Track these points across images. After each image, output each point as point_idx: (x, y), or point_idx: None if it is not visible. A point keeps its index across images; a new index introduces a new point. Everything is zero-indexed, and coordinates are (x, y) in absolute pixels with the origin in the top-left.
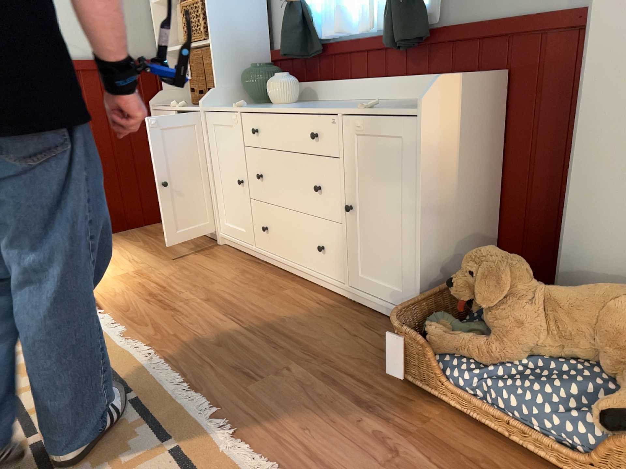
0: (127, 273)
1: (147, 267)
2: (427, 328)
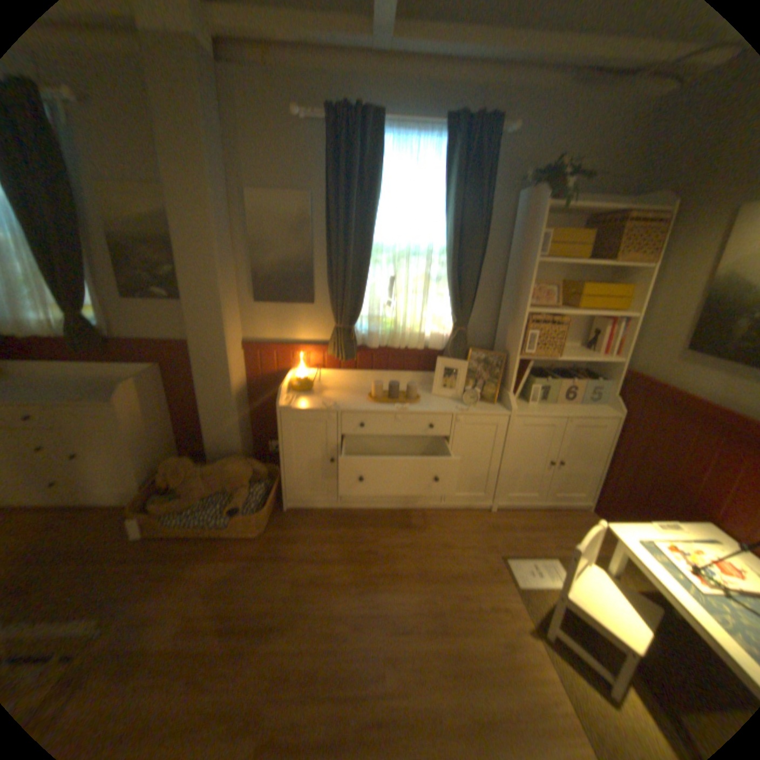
0: None
1: None
2: (147, 511)
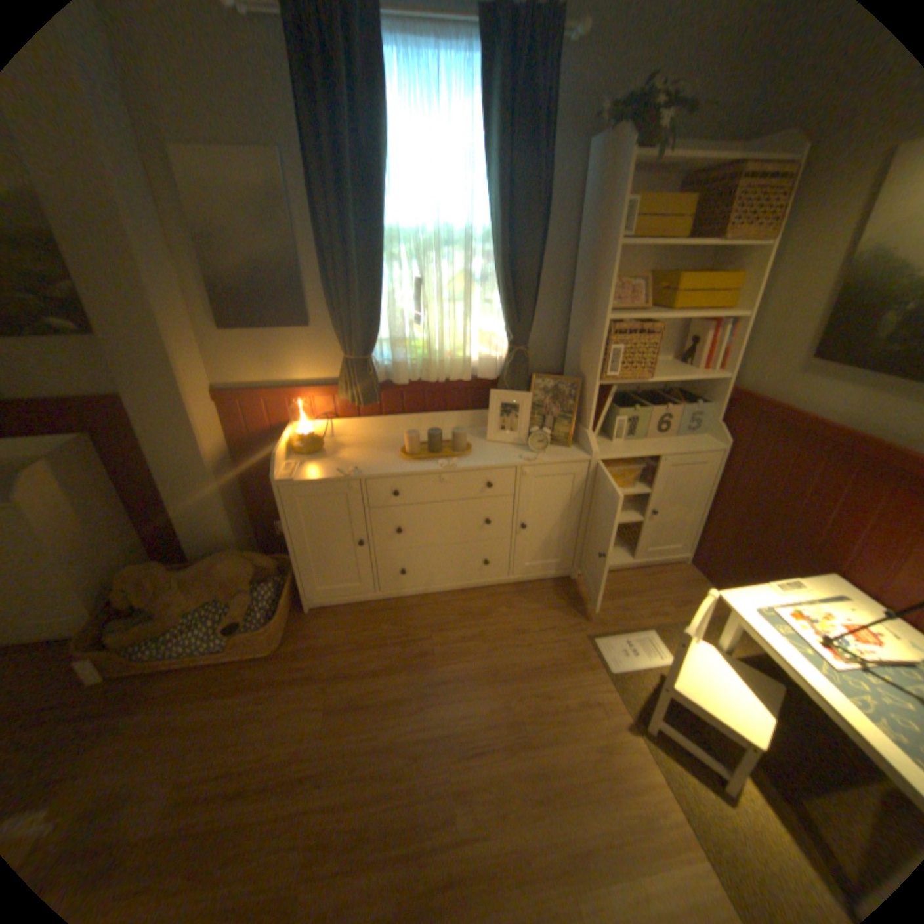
0: None
1: None
2: (105, 642)
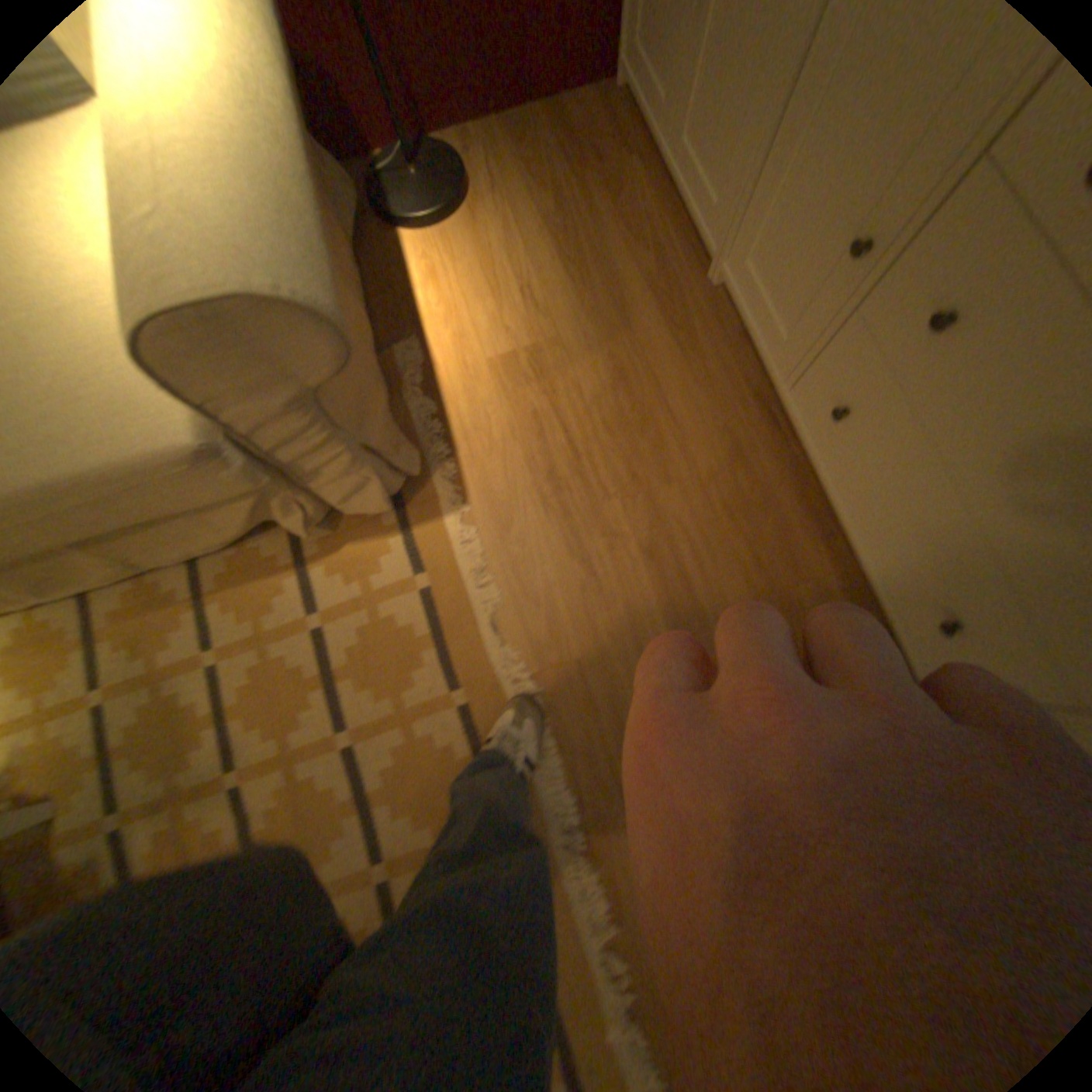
0: (517, 354)
1: (555, 341)
2: None
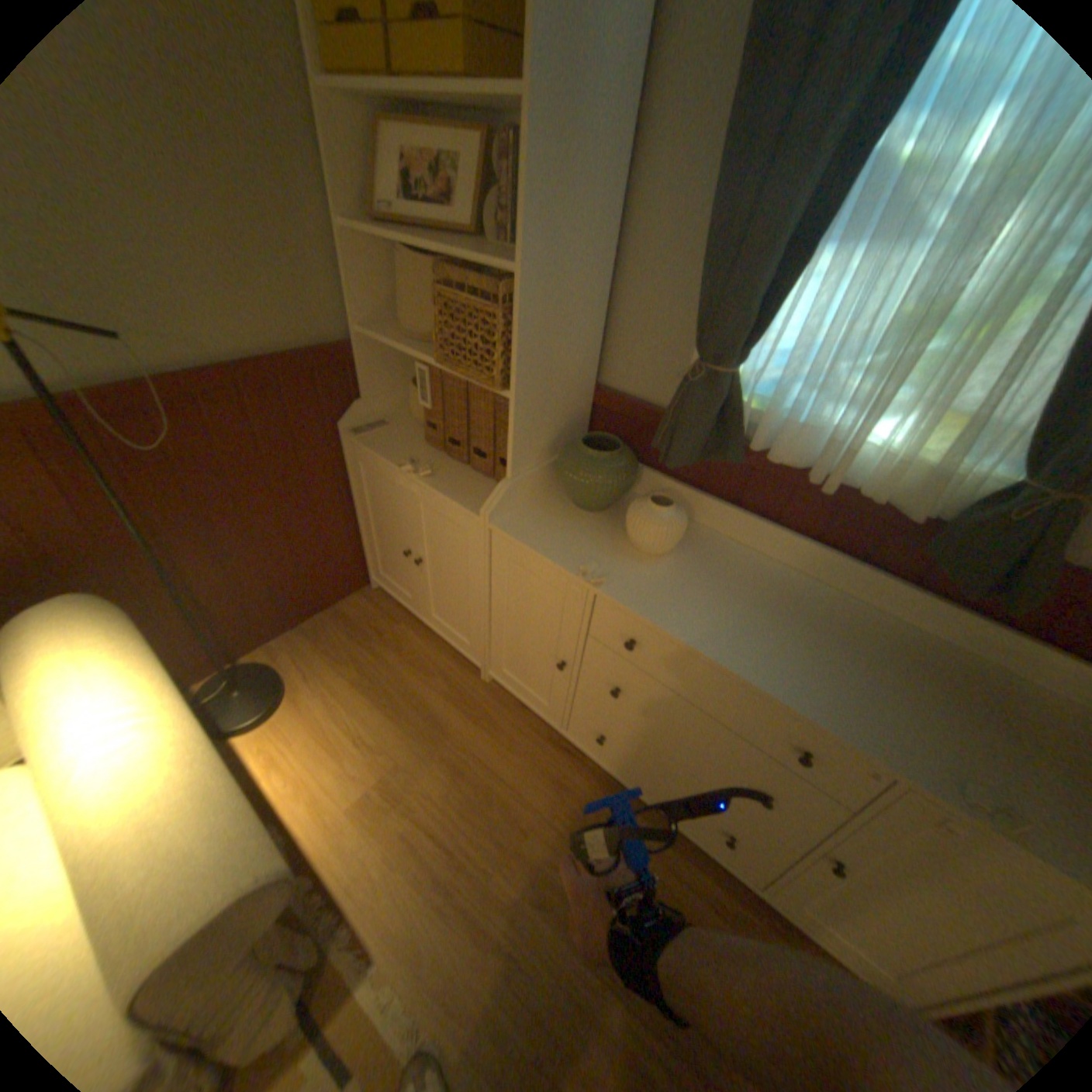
0: (366, 794)
1: (393, 768)
2: None
